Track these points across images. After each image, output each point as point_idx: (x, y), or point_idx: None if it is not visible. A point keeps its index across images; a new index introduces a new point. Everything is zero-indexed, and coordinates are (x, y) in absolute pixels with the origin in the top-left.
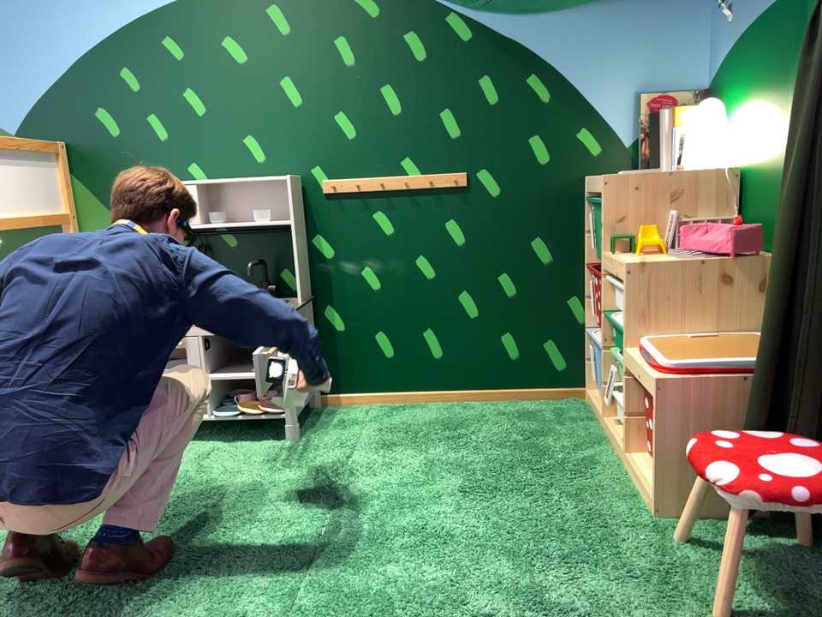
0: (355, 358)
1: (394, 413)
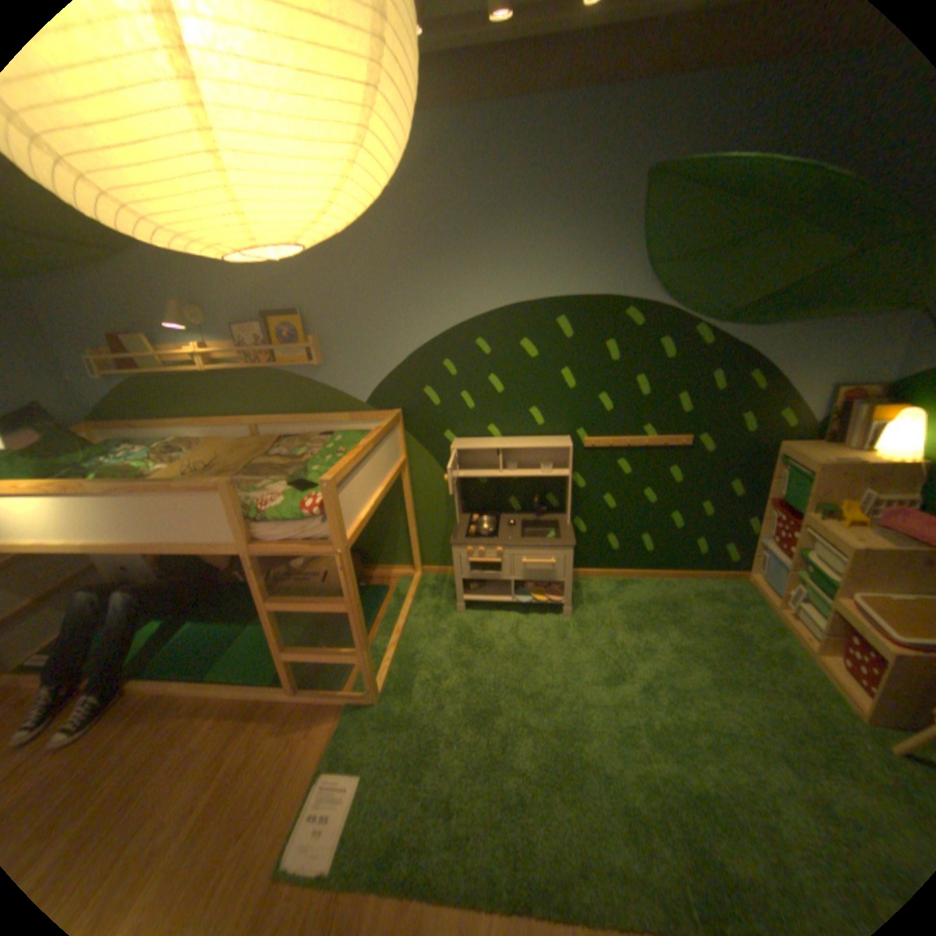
0: (592, 550)
1: (620, 588)
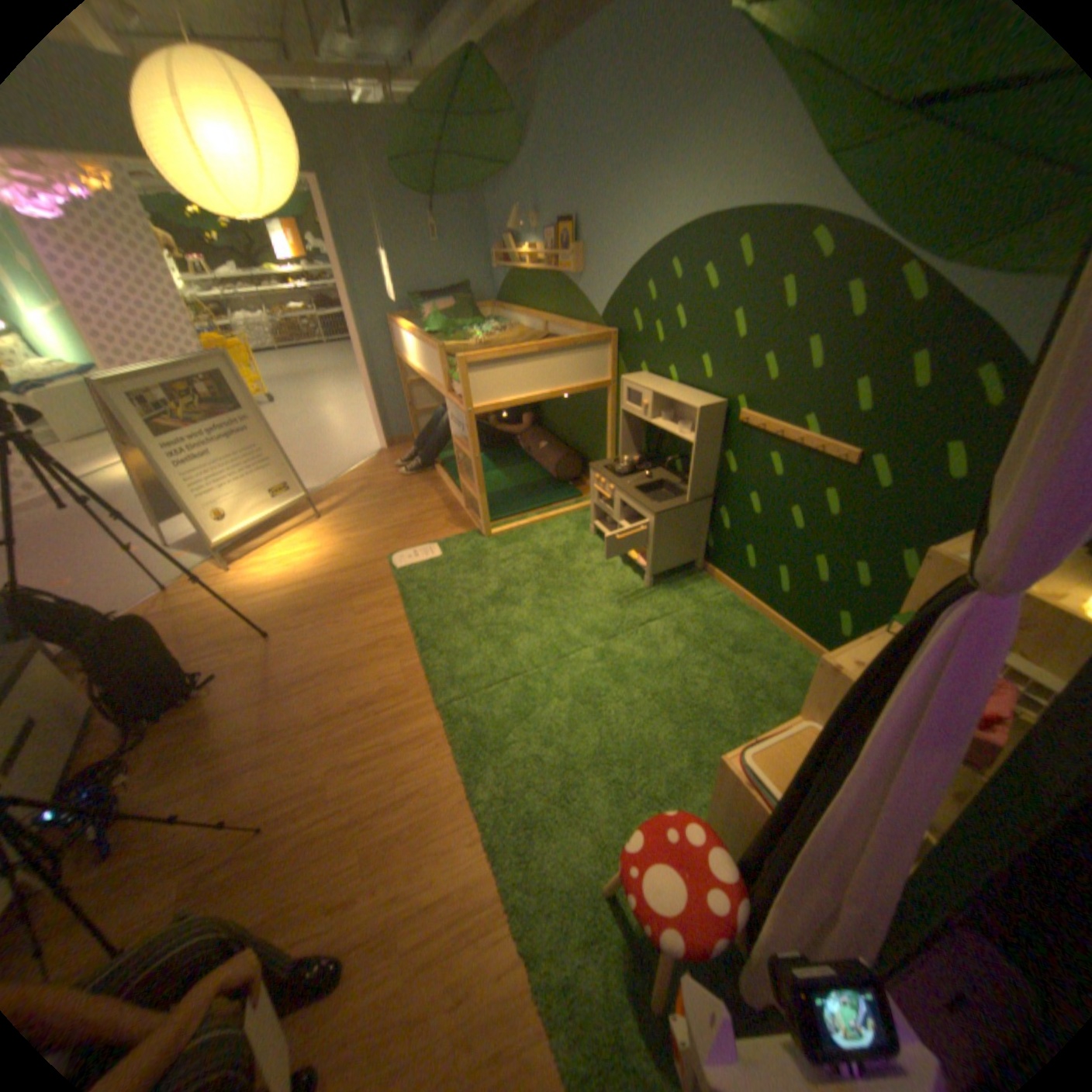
0: (729, 554)
1: (728, 609)
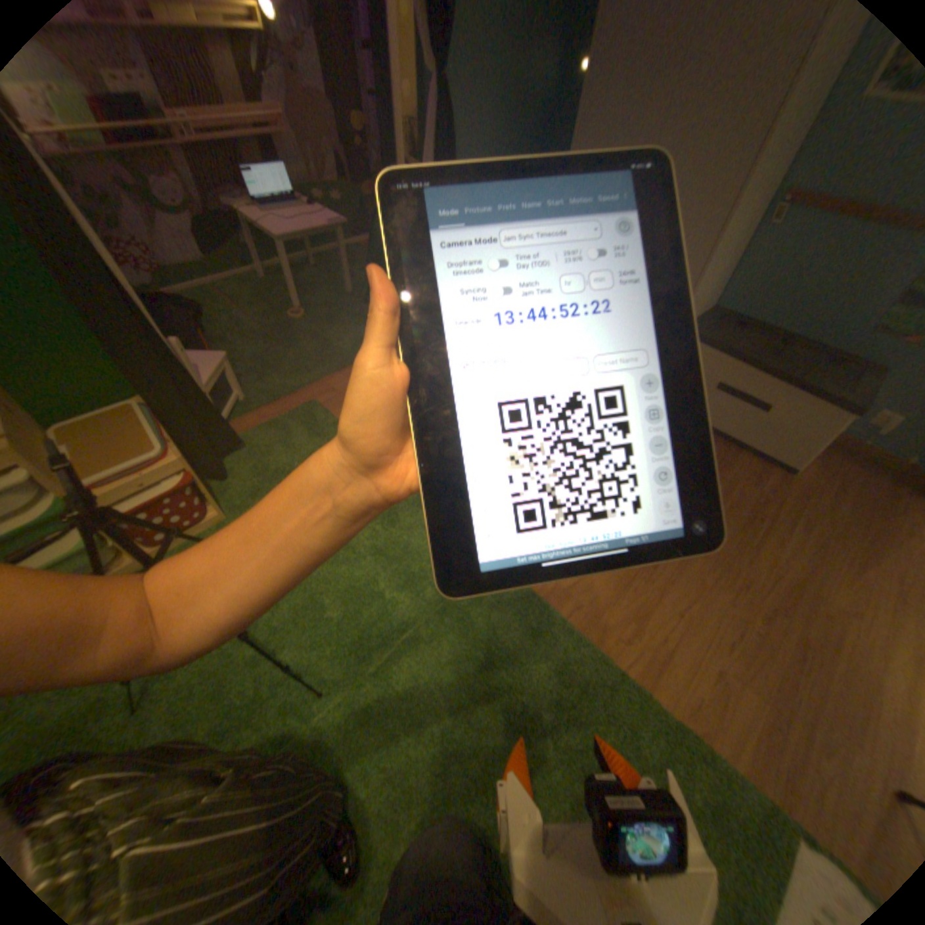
0: None
1: None
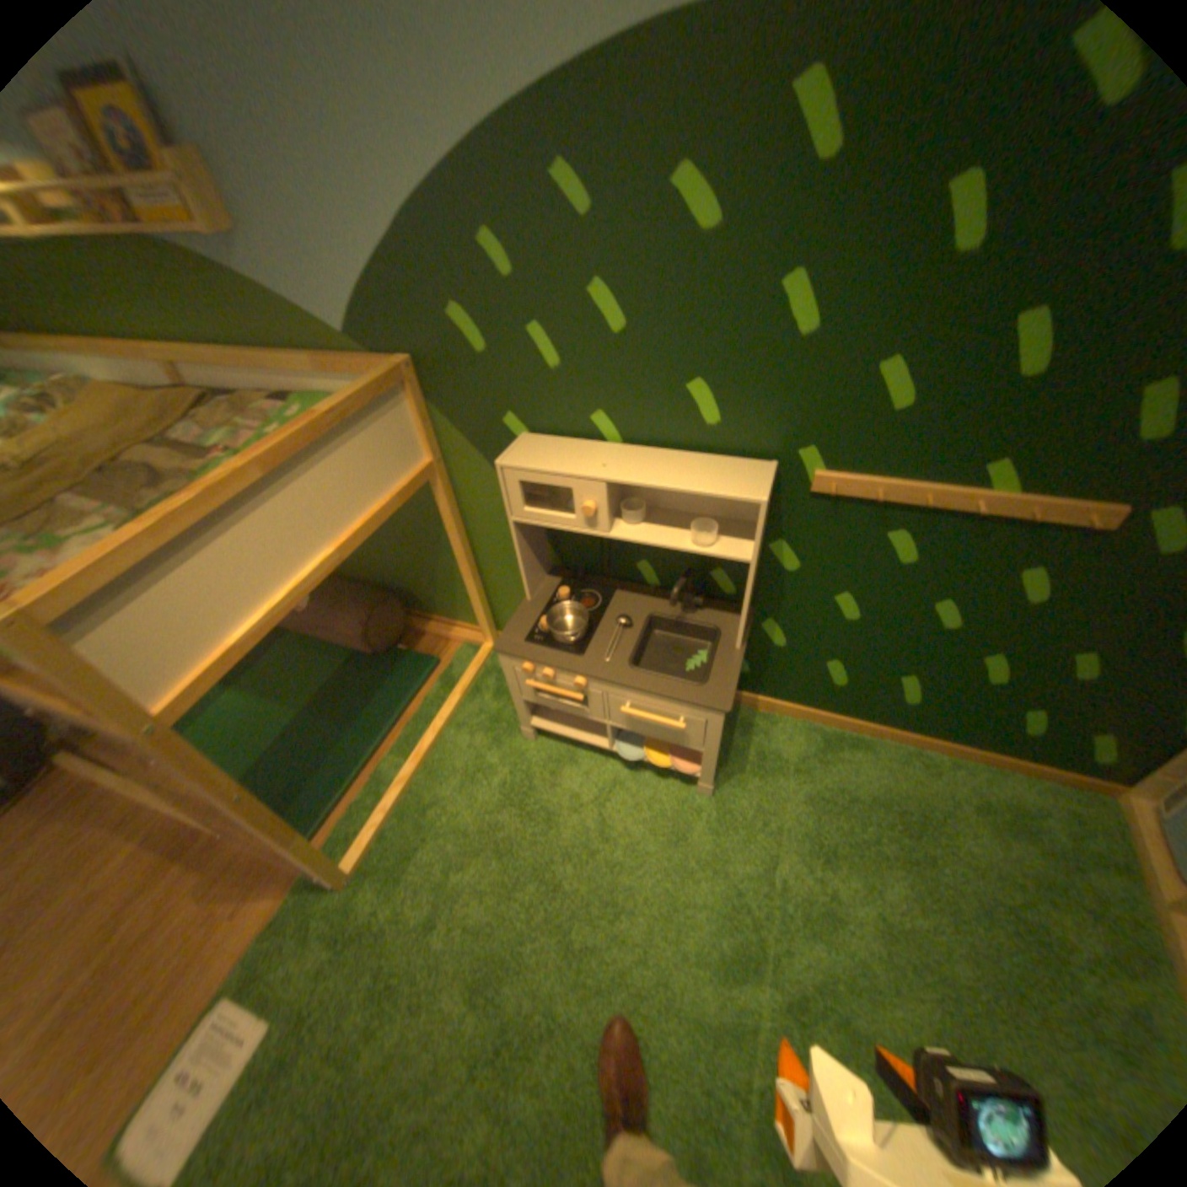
0: (792, 676)
1: (828, 753)
